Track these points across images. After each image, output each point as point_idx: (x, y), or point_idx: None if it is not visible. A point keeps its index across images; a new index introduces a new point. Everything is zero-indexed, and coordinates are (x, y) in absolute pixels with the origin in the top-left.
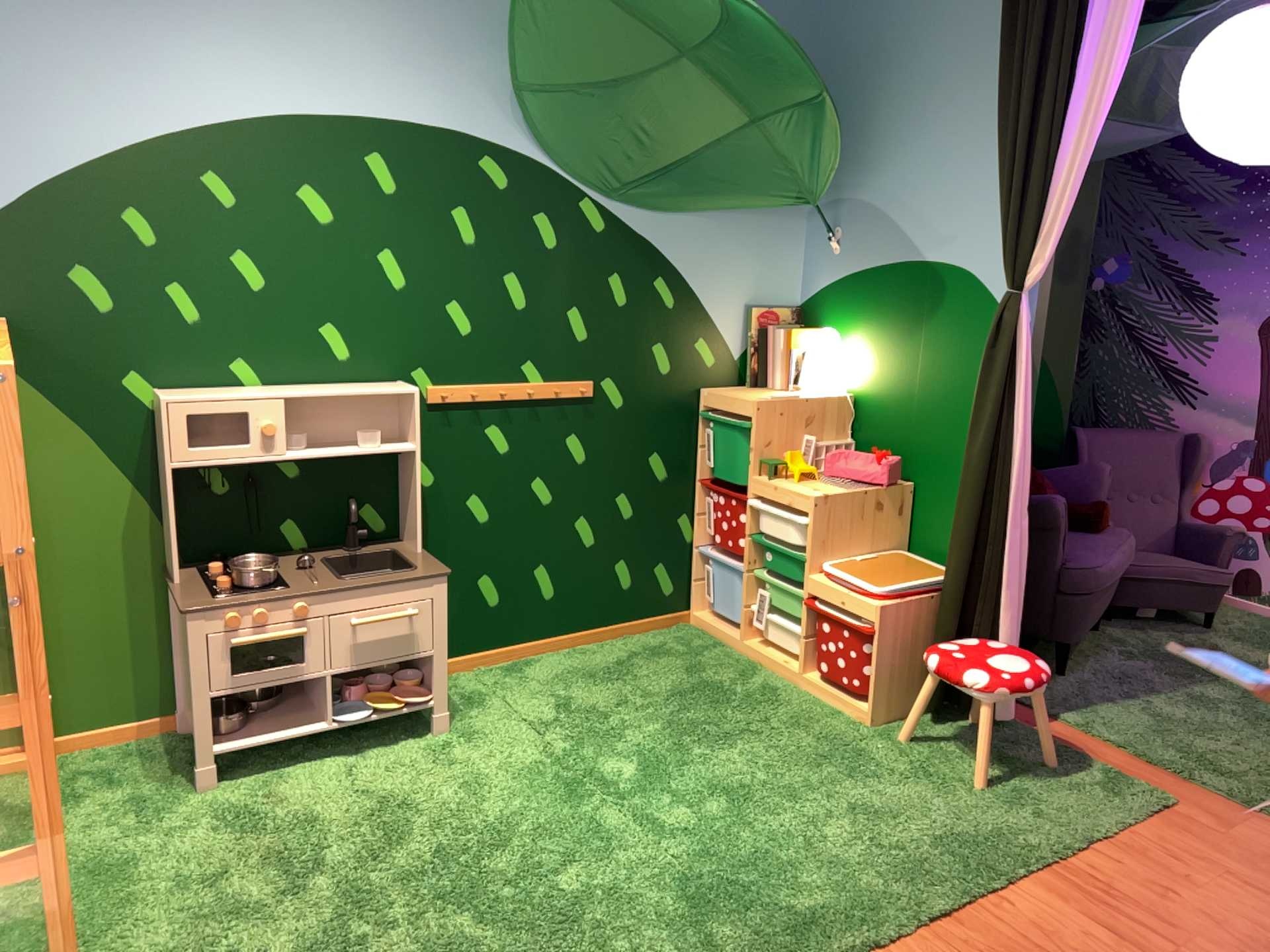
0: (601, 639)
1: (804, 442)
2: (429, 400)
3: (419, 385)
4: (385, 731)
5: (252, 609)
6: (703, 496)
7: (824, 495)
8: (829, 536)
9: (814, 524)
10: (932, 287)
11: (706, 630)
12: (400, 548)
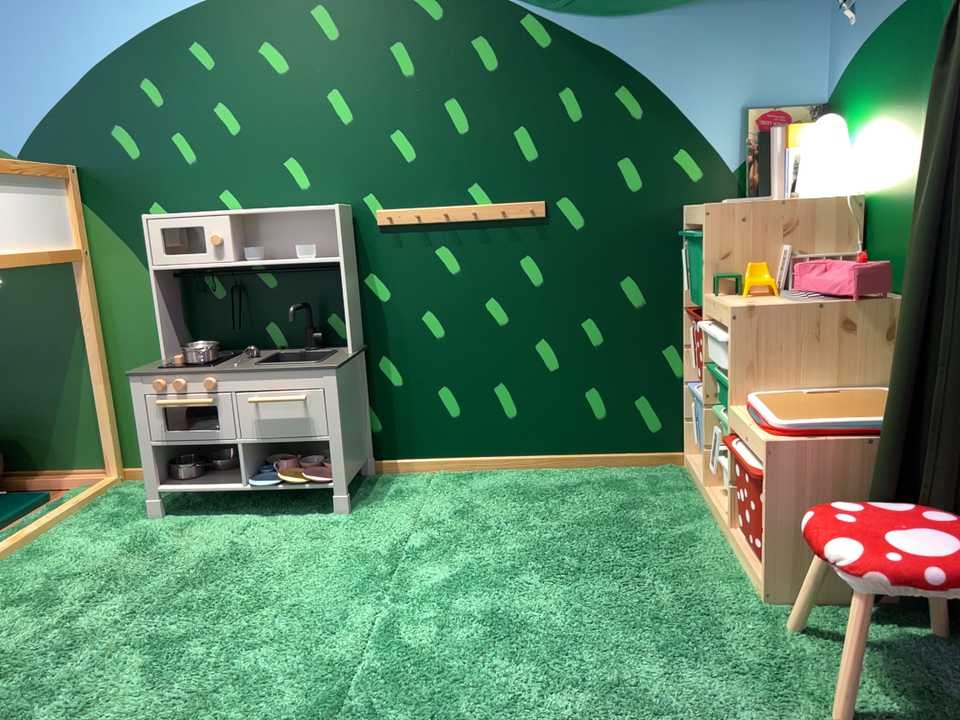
0: (572, 468)
1: (784, 254)
2: (375, 221)
3: (366, 207)
4: (300, 508)
5: (167, 380)
6: (693, 326)
7: (755, 307)
8: (769, 361)
9: (741, 343)
10: (940, 9)
11: (690, 476)
12: (337, 351)
